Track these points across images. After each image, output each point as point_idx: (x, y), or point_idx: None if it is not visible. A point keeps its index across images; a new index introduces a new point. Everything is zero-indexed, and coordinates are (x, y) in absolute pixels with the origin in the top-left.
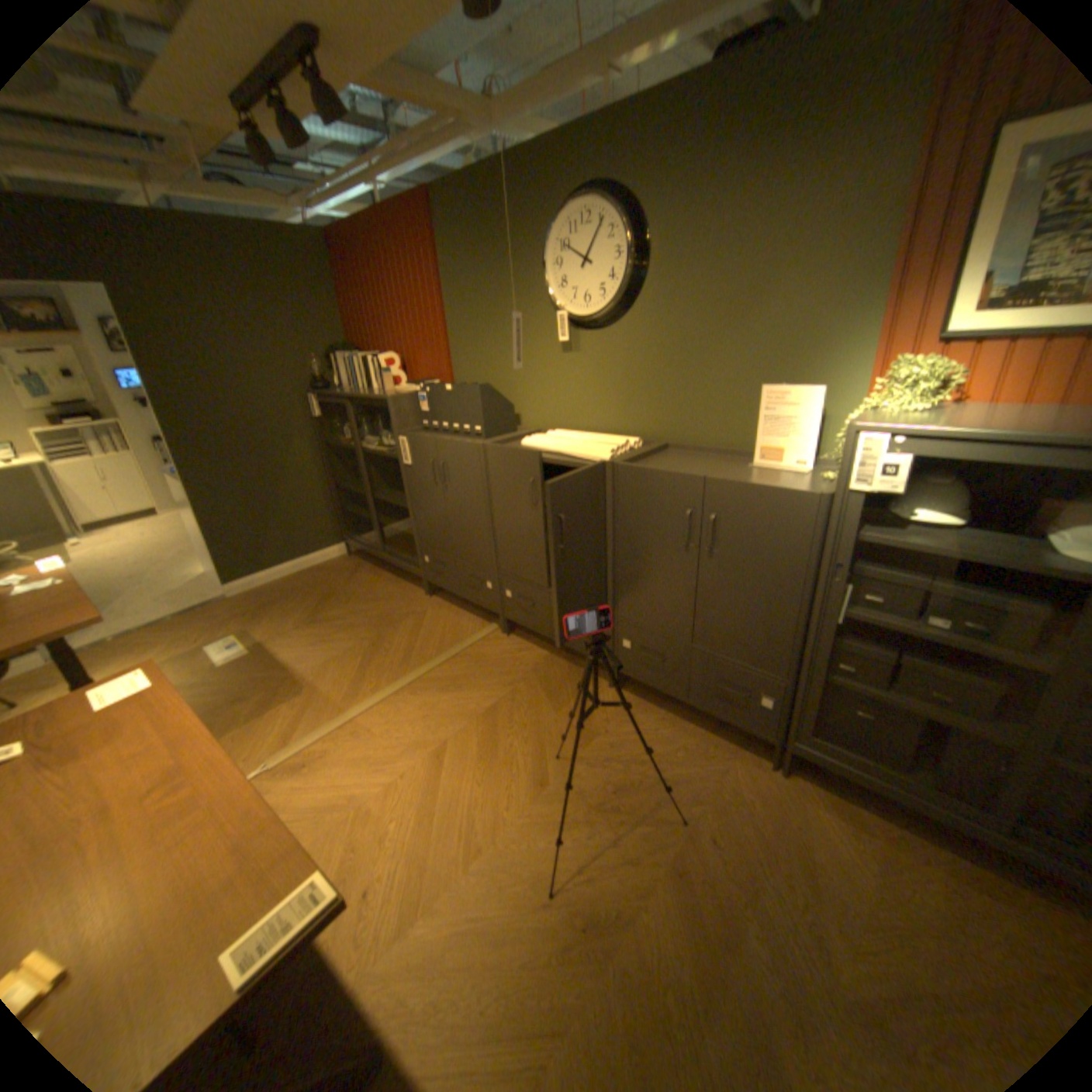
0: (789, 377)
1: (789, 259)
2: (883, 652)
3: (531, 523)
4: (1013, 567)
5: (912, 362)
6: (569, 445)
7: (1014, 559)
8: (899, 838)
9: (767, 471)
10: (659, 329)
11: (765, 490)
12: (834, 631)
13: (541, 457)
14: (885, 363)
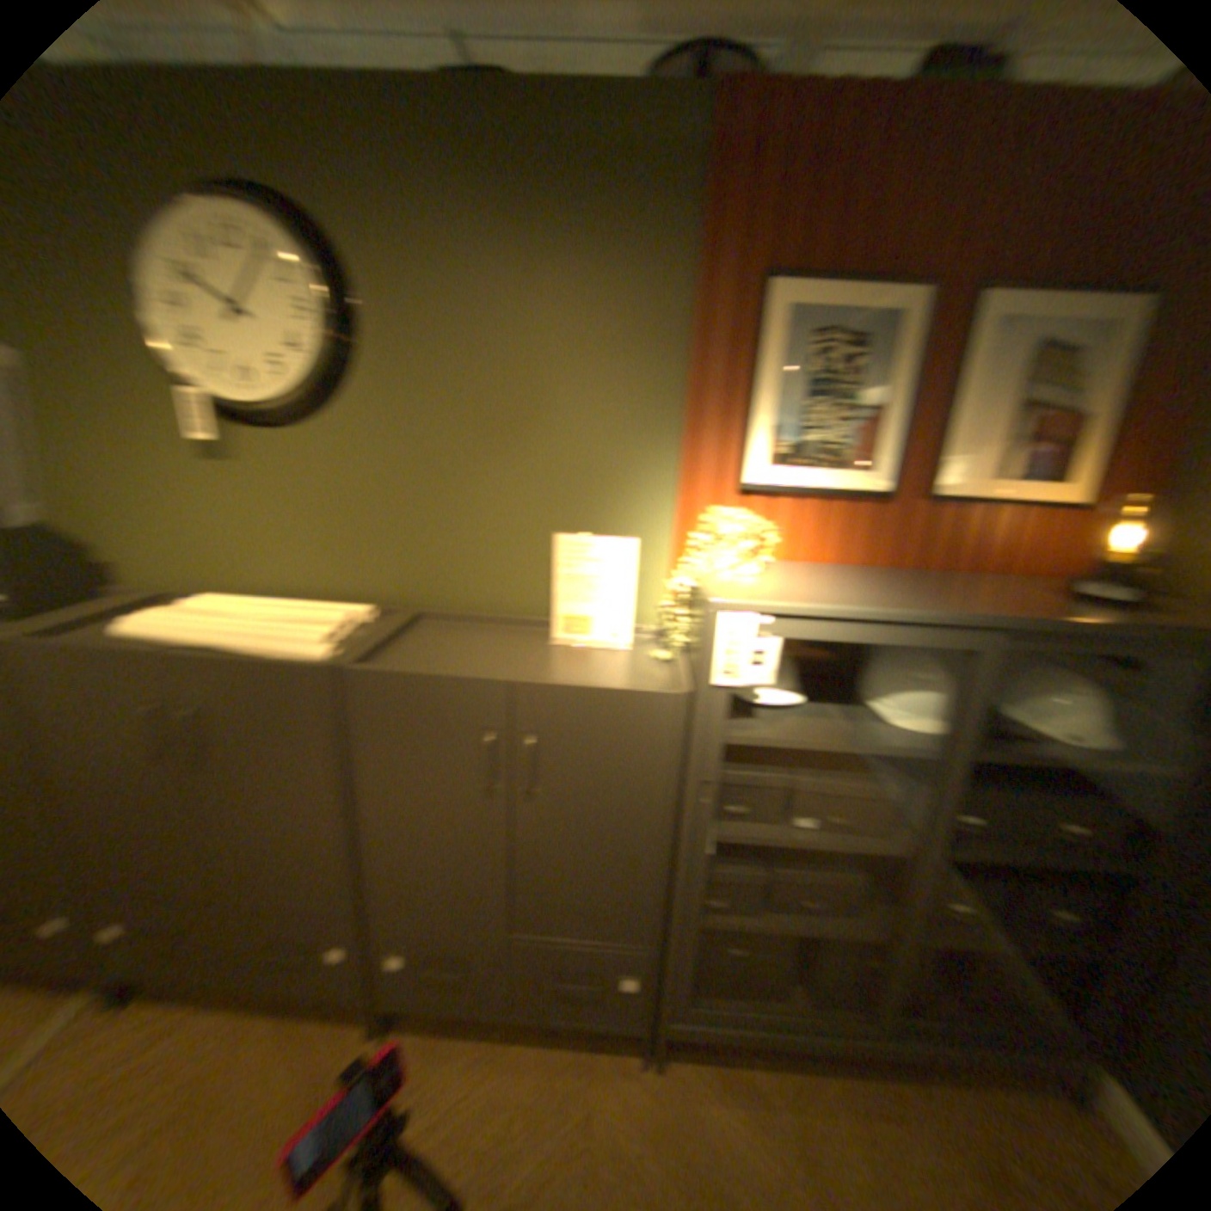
0: (576, 523)
1: (563, 372)
2: (750, 870)
3: (143, 791)
4: (868, 751)
5: (711, 513)
6: (225, 629)
7: (868, 742)
8: (792, 1092)
9: (571, 648)
10: (380, 439)
11: (600, 693)
12: (702, 867)
13: (158, 663)
14: (684, 513)
